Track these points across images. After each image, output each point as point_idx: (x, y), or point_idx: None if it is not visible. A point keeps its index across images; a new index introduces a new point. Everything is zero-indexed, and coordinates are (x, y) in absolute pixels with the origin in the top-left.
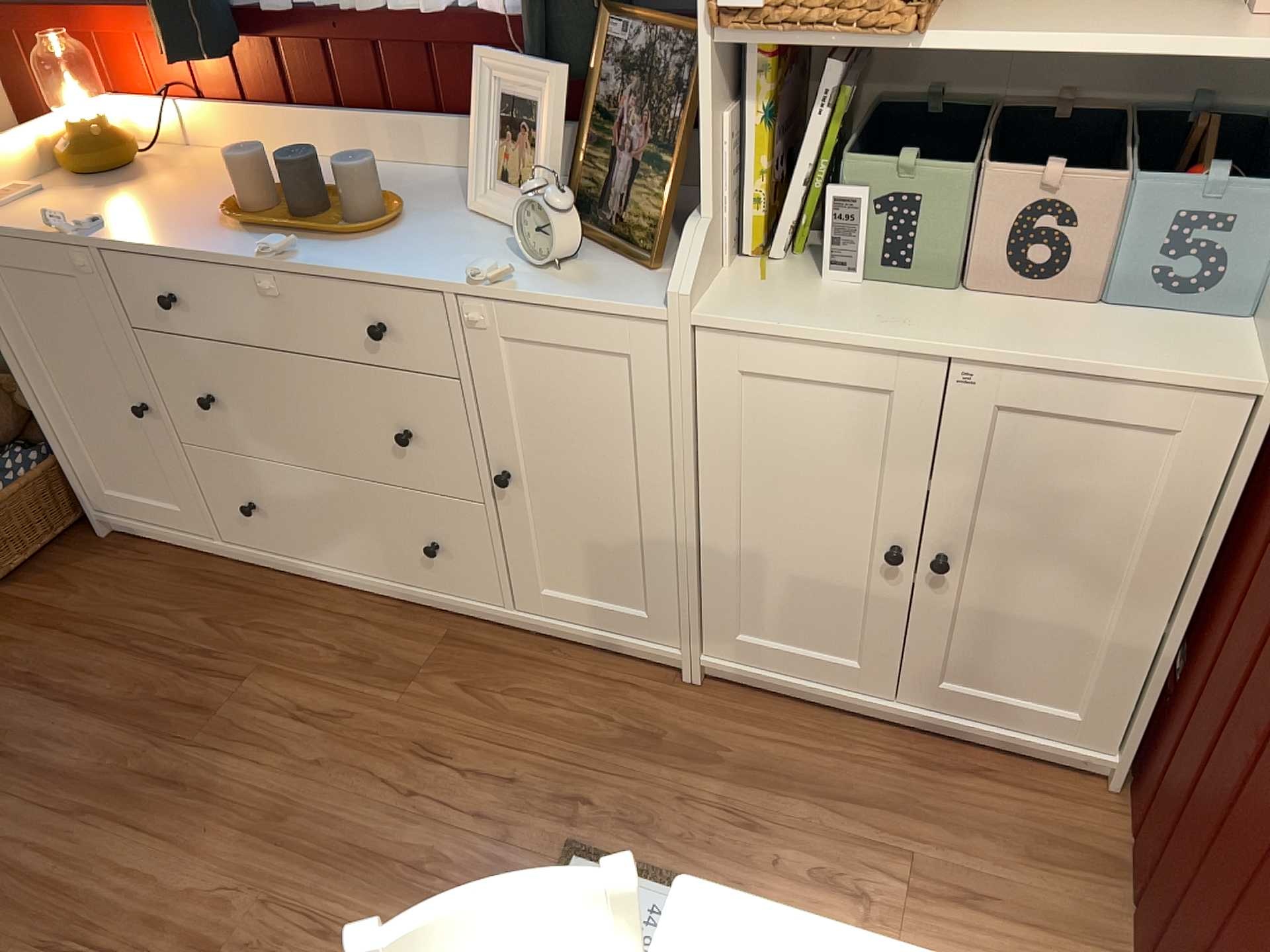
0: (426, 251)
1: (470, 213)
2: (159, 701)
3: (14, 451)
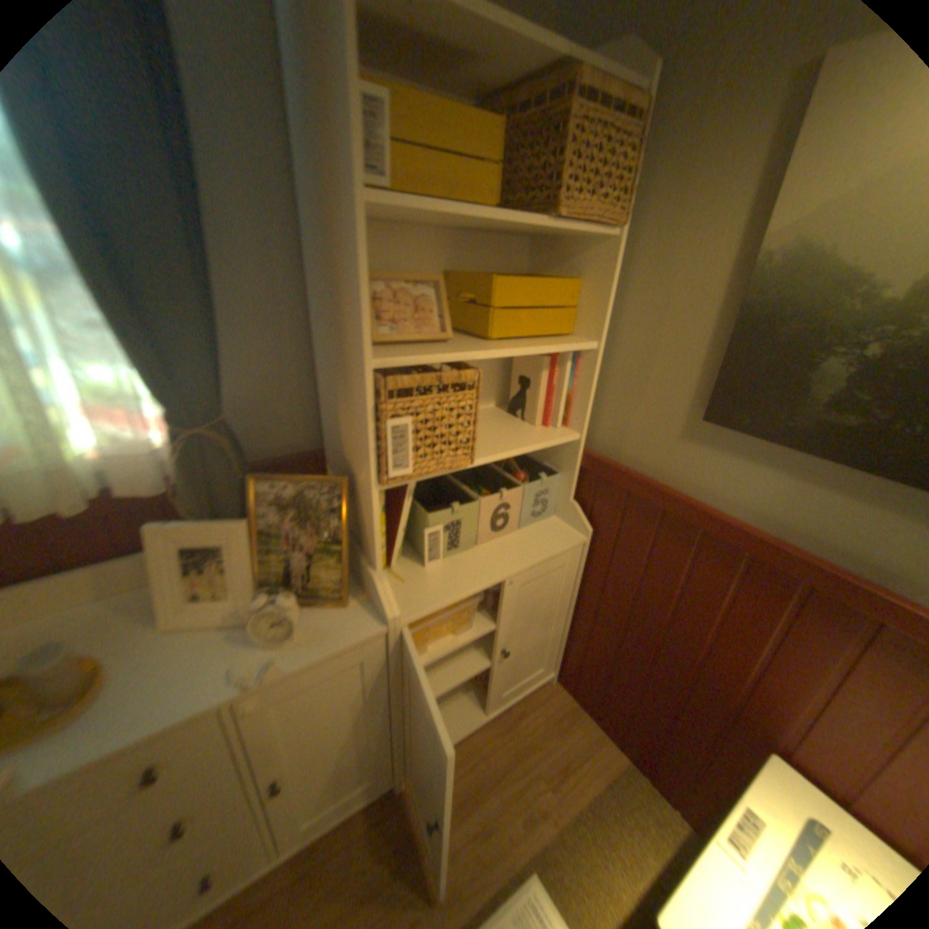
0: (164, 691)
1: (161, 637)
2: None
3: None
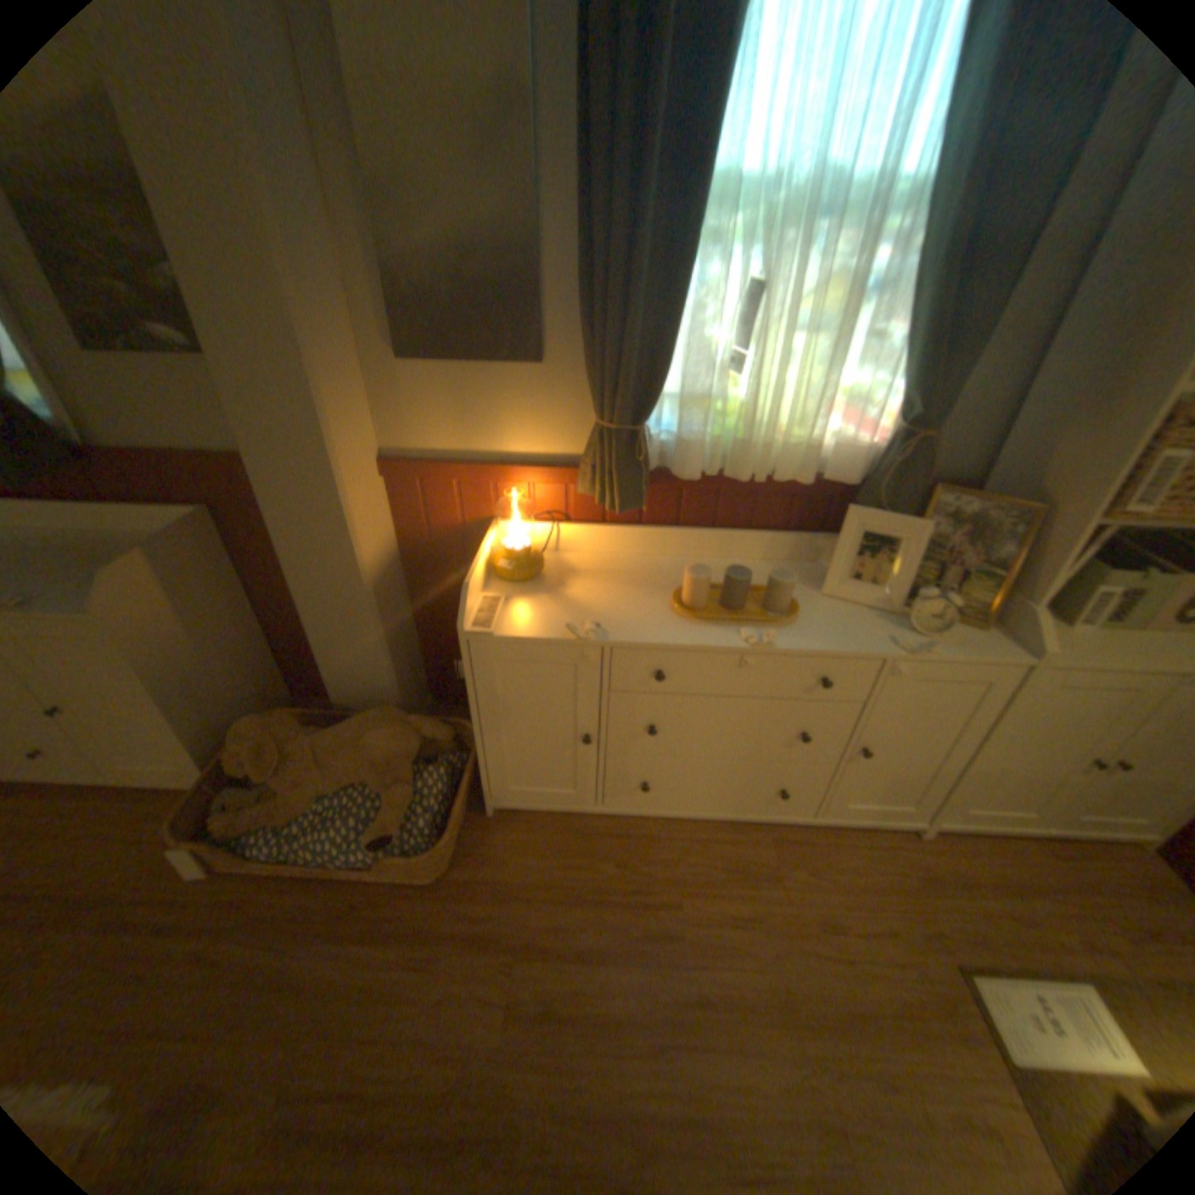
0: (842, 631)
1: (823, 598)
2: (636, 941)
3: (425, 771)
